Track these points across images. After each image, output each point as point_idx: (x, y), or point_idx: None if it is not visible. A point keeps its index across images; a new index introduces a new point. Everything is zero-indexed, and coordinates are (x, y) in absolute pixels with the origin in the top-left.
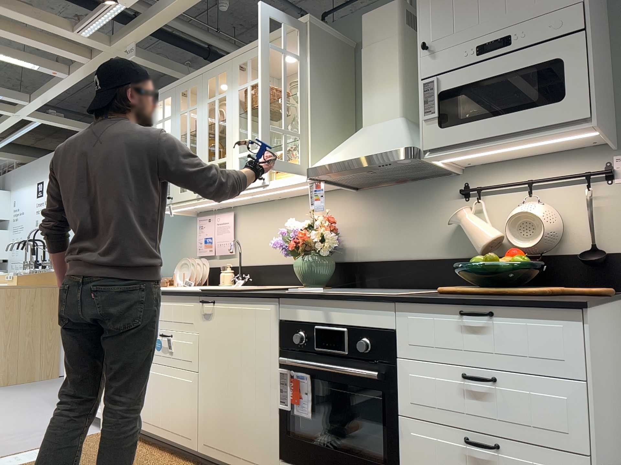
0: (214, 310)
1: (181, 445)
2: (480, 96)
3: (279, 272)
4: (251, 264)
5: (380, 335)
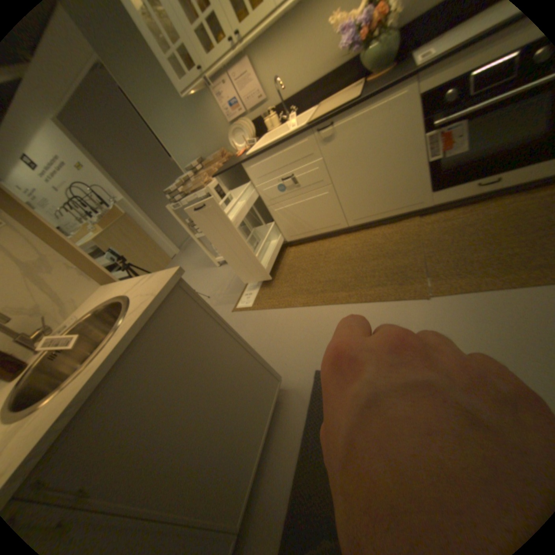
0: (335, 129)
1: (332, 230)
2: None
3: (320, 85)
4: (287, 97)
5: None
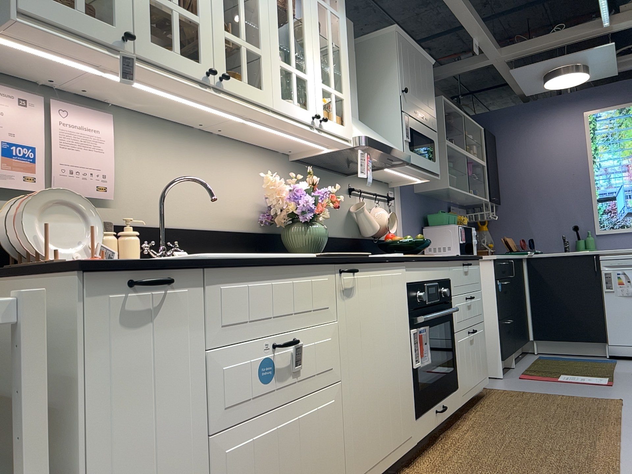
0: (356, 282)
1: None
2: (415, 140)
3: (211, 241)
4: (152, 225)
5: (447, 283)
